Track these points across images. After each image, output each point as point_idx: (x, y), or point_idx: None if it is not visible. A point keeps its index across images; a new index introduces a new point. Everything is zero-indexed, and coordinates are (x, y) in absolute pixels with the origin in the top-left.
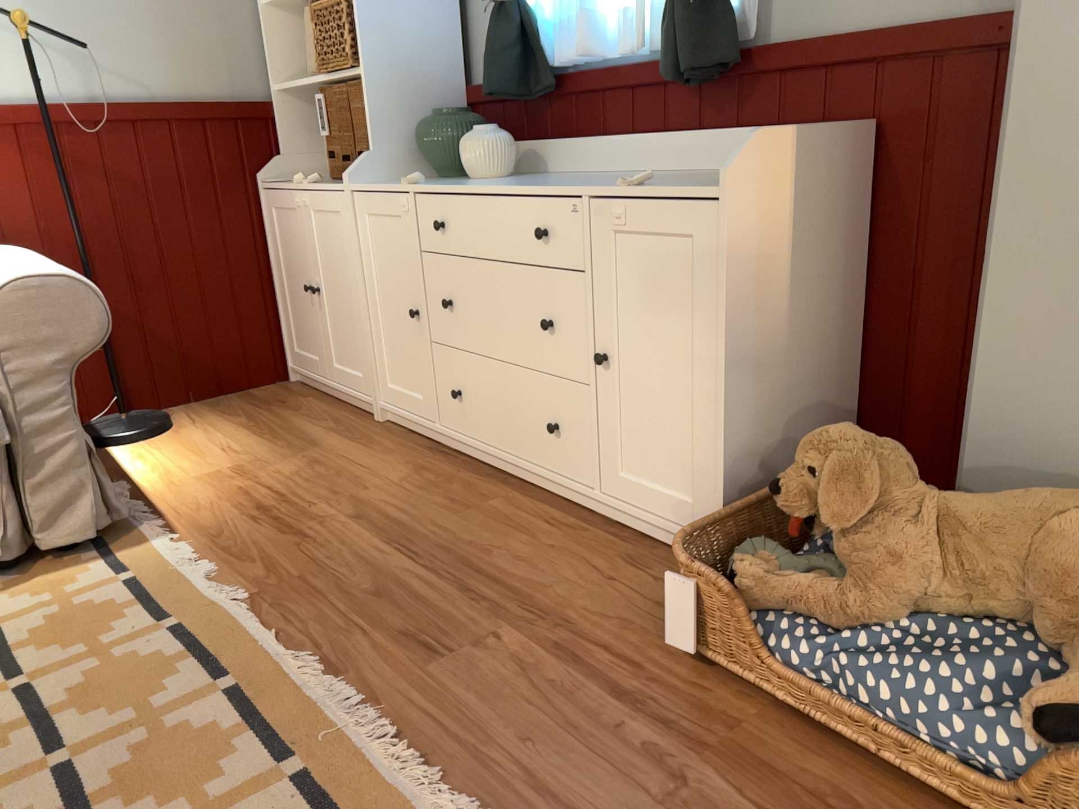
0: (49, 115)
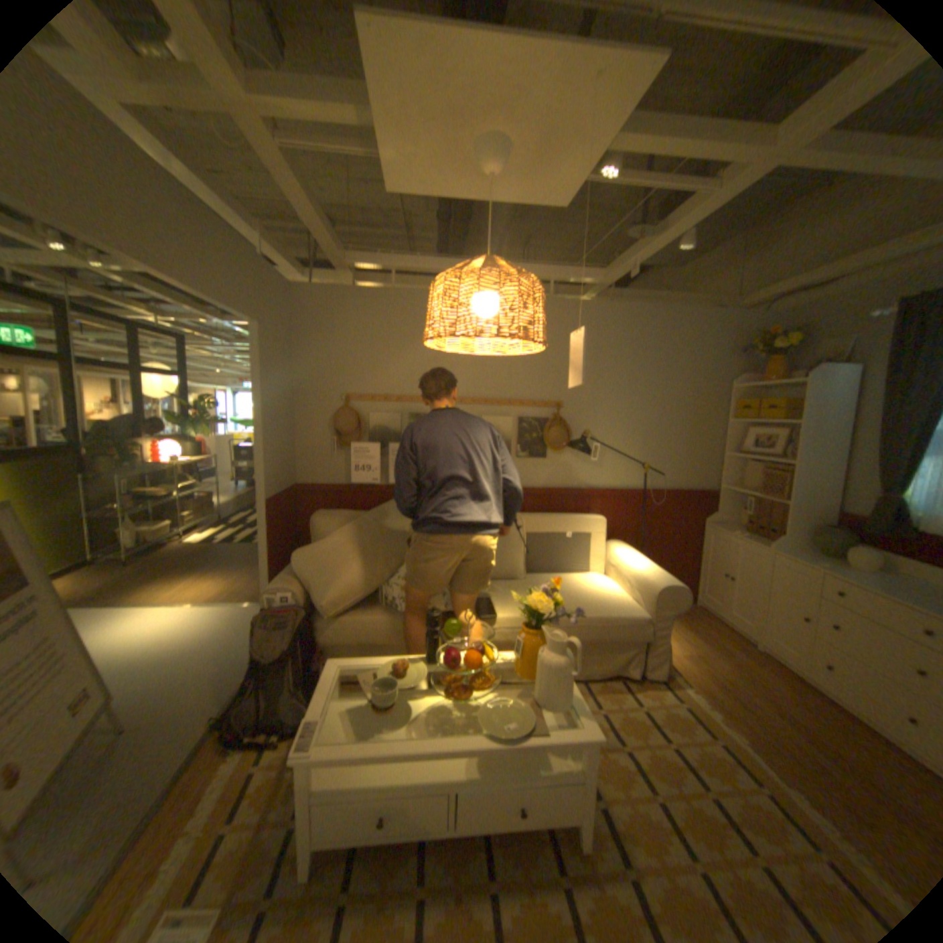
0: (645, 496)
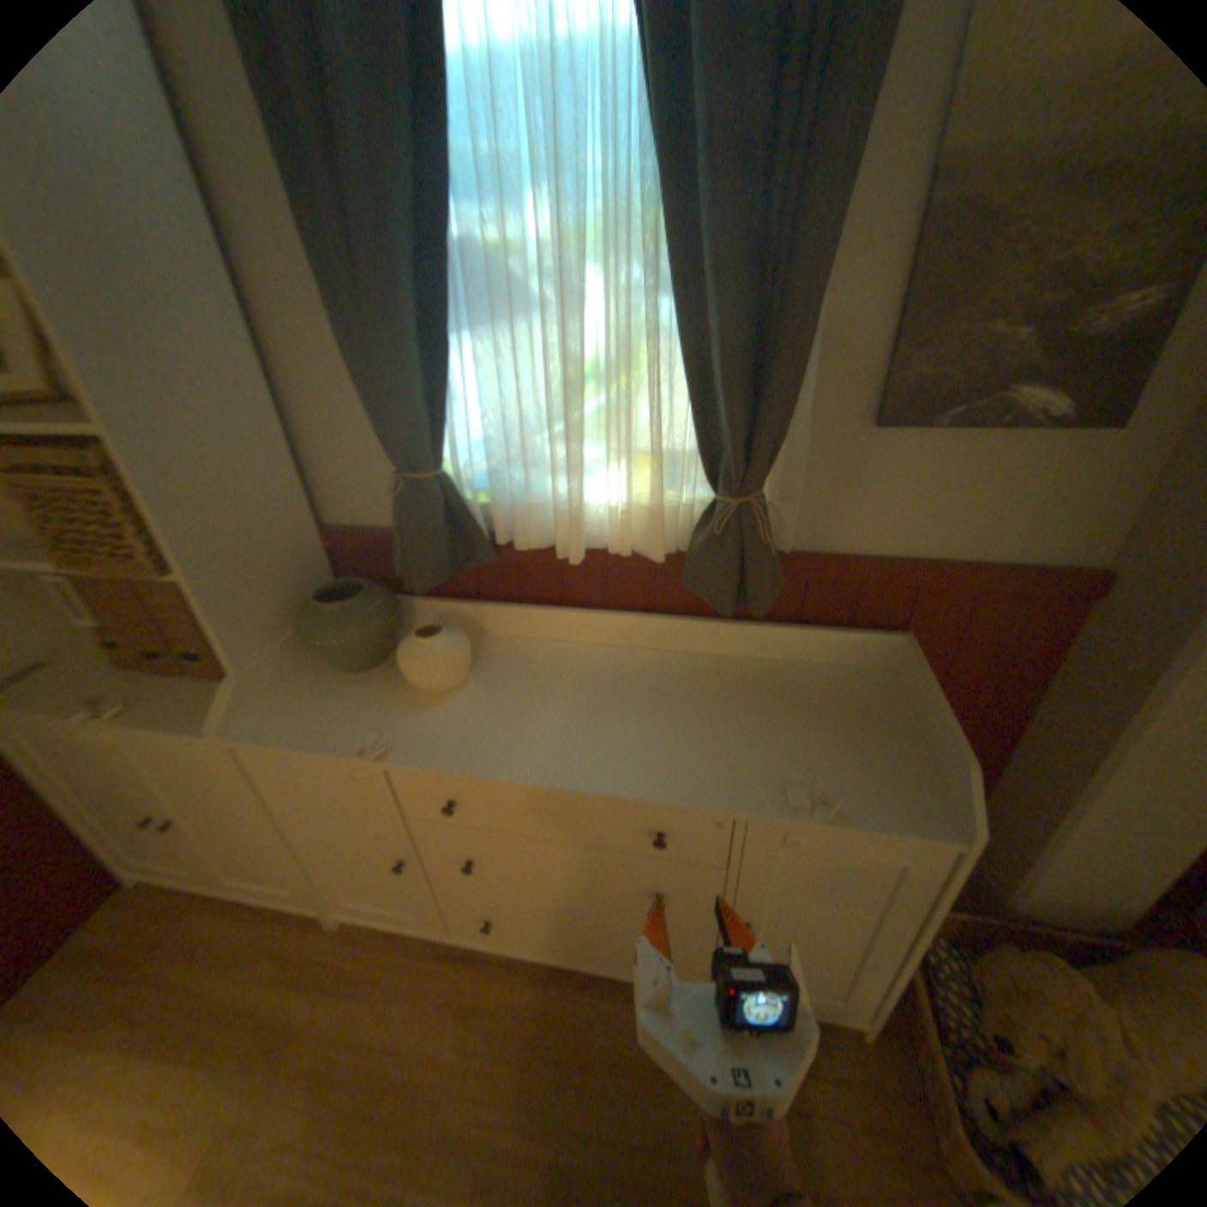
0: None
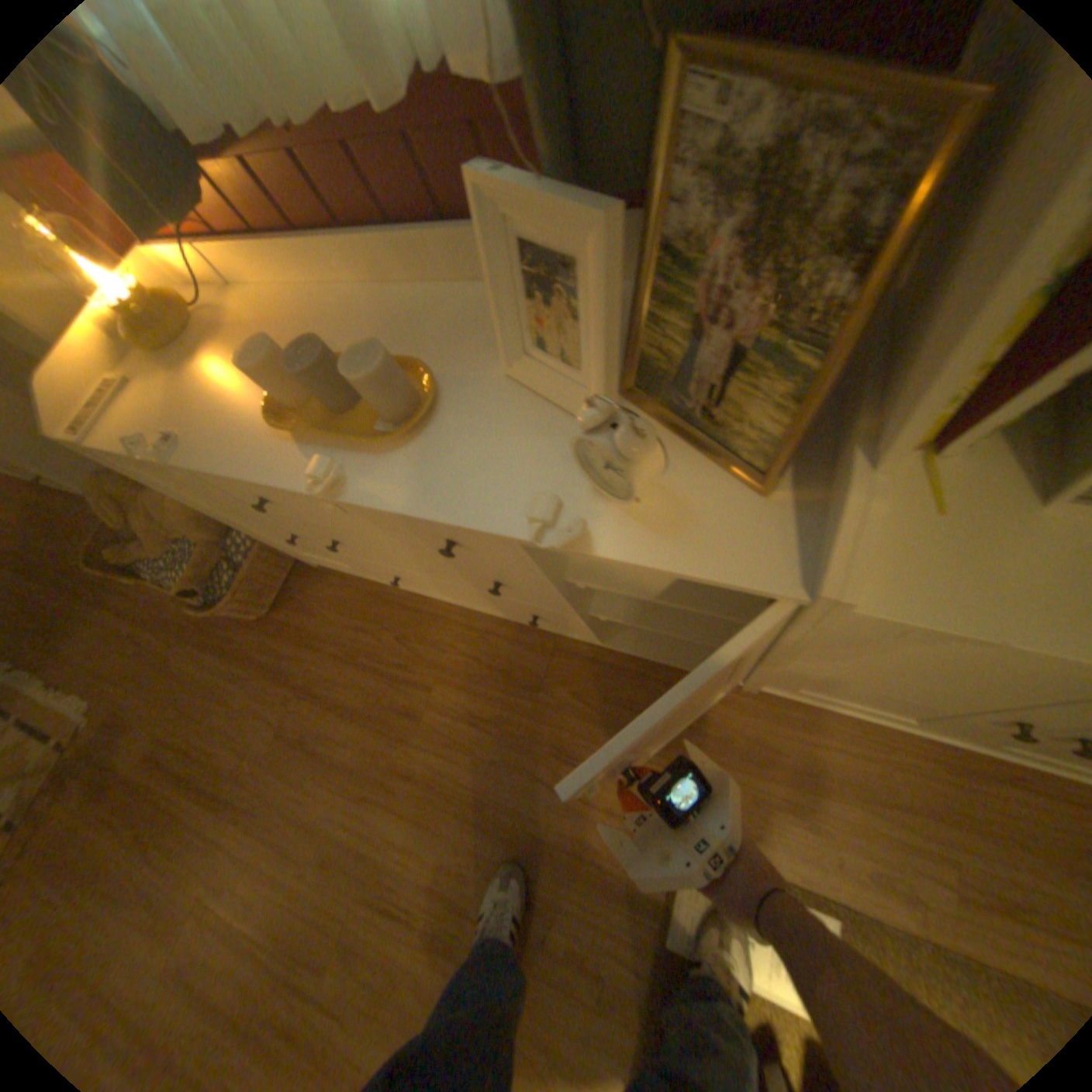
0: None
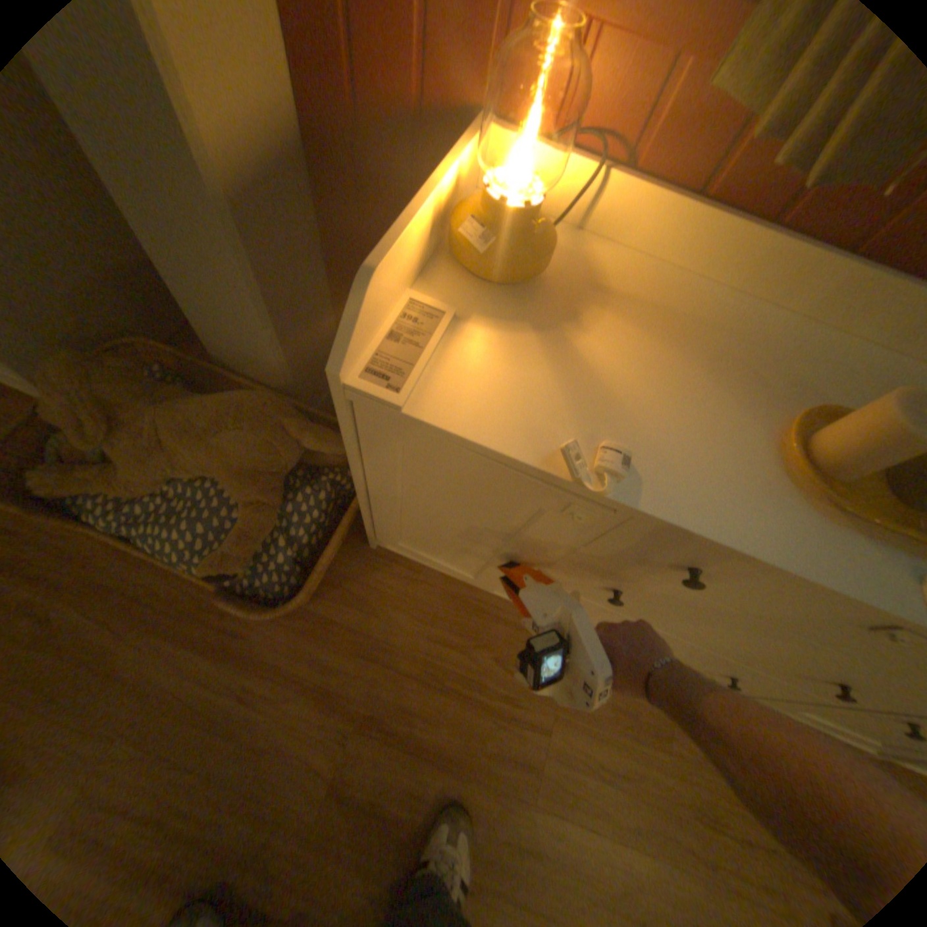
0: None
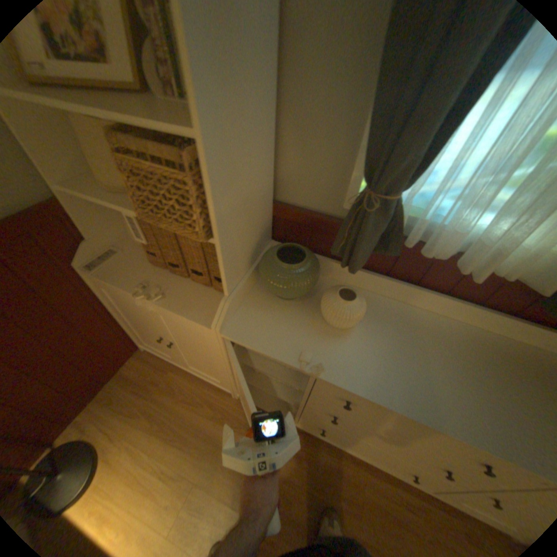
0: None
